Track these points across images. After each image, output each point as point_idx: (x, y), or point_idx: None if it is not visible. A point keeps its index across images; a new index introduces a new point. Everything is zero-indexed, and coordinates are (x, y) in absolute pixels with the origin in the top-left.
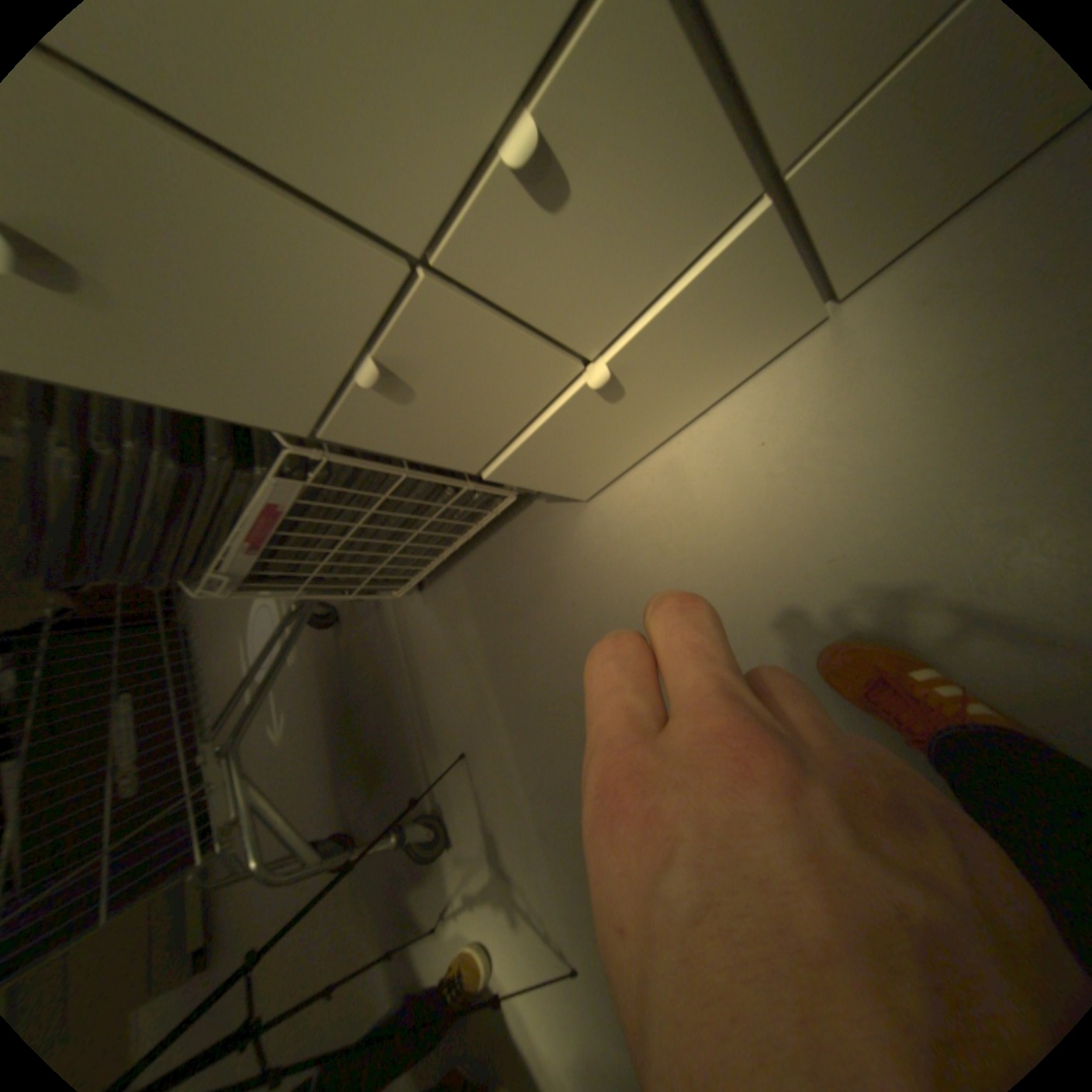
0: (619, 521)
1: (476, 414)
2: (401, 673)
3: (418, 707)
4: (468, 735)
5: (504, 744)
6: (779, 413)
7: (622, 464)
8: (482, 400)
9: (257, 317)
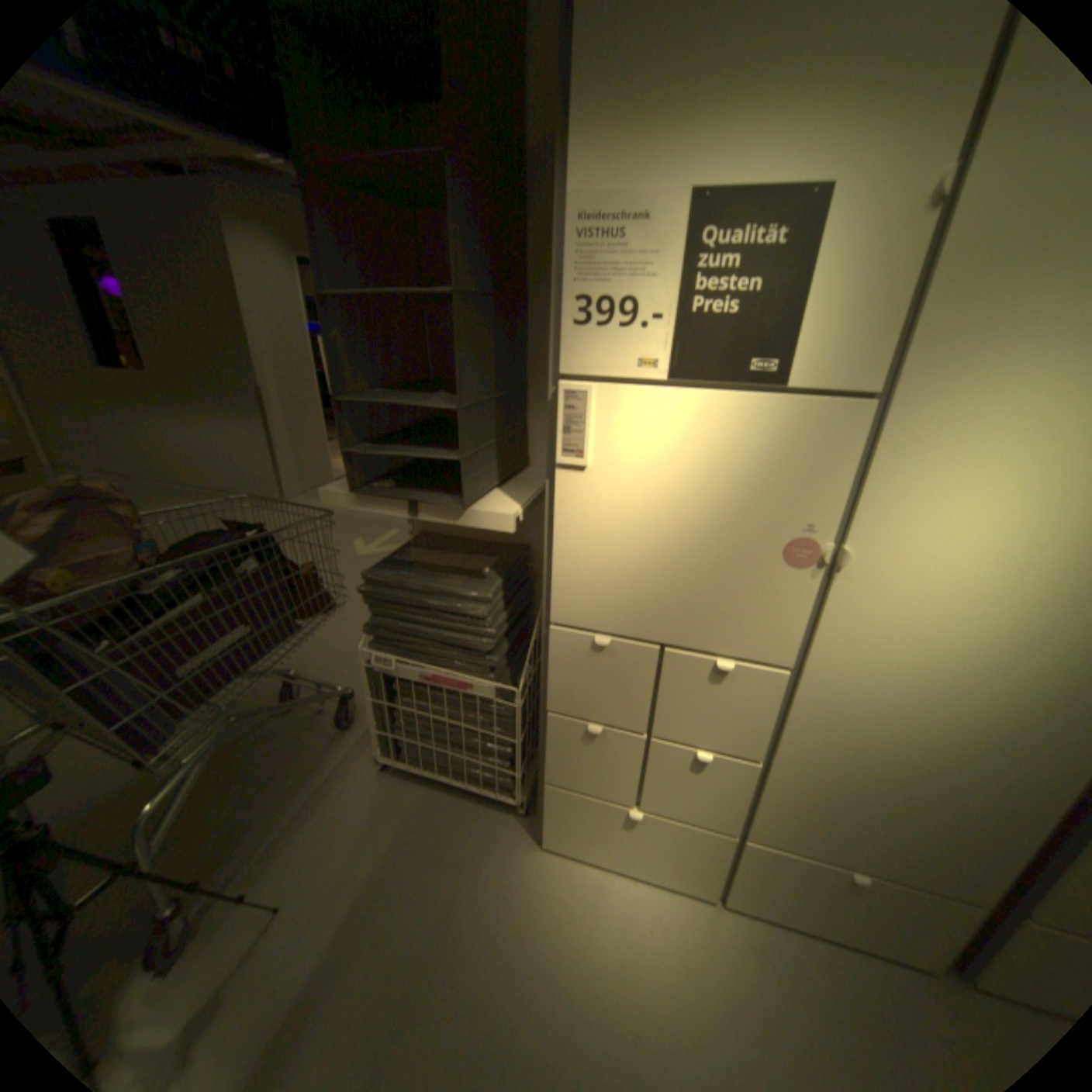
0: (546, 881)
1: (588, 770)
2: (294, 797)
3: (278, 834)
4: (296, 898)
5: (320, 935)
6: (666, 923)
7: (580, 855)
8: (597, 770)
9: (605, 693)
